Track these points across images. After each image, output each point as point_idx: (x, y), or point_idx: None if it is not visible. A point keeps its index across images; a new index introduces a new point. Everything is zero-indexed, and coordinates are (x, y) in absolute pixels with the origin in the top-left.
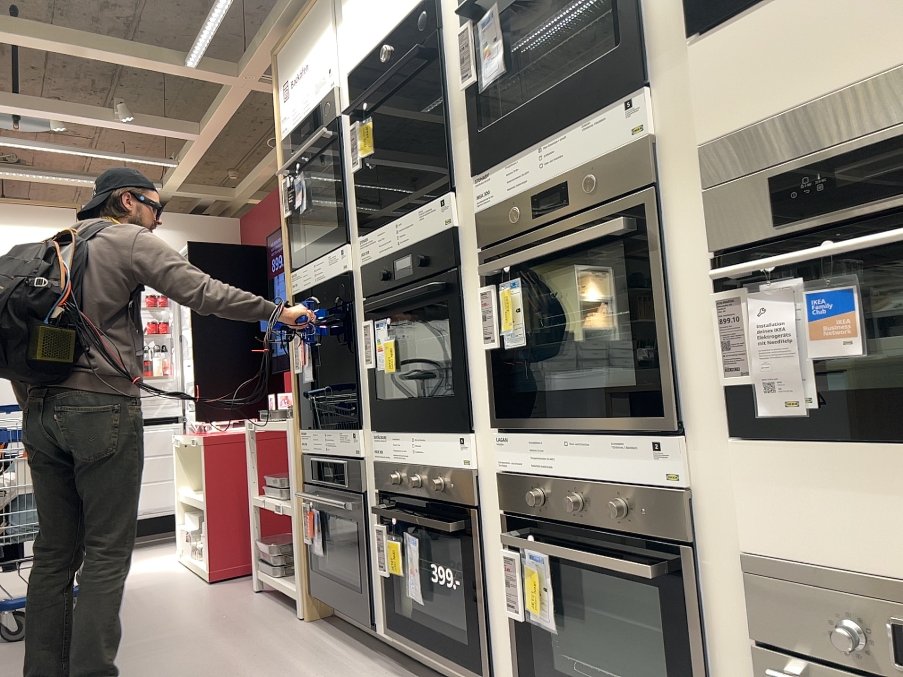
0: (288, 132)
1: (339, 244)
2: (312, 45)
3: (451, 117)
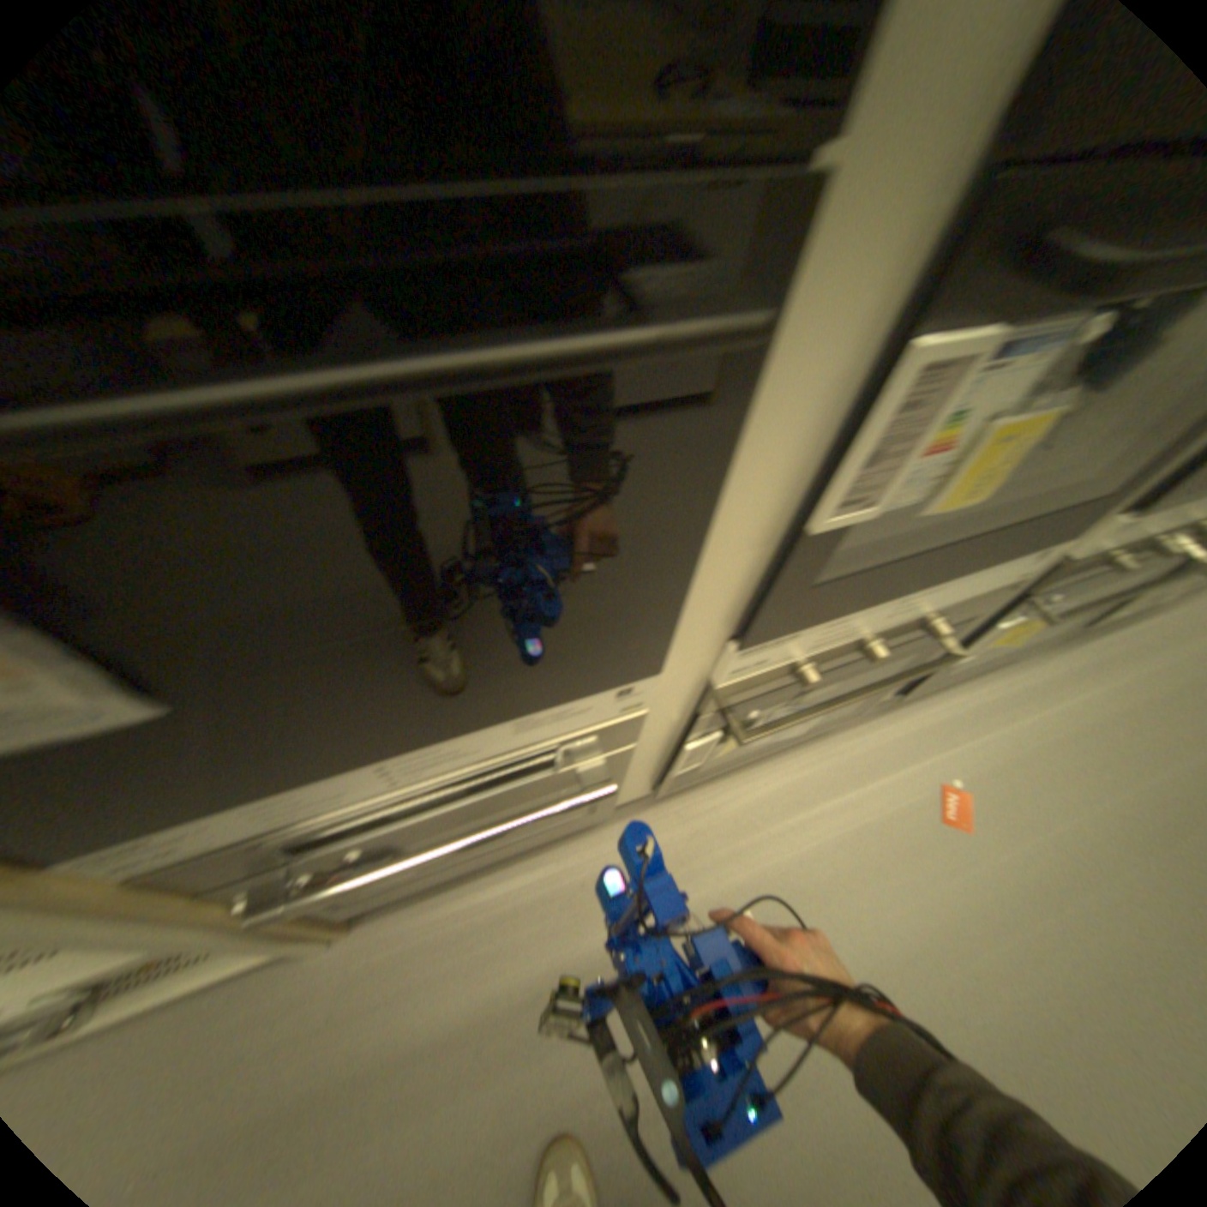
0: None
1: None
2: None
3: None
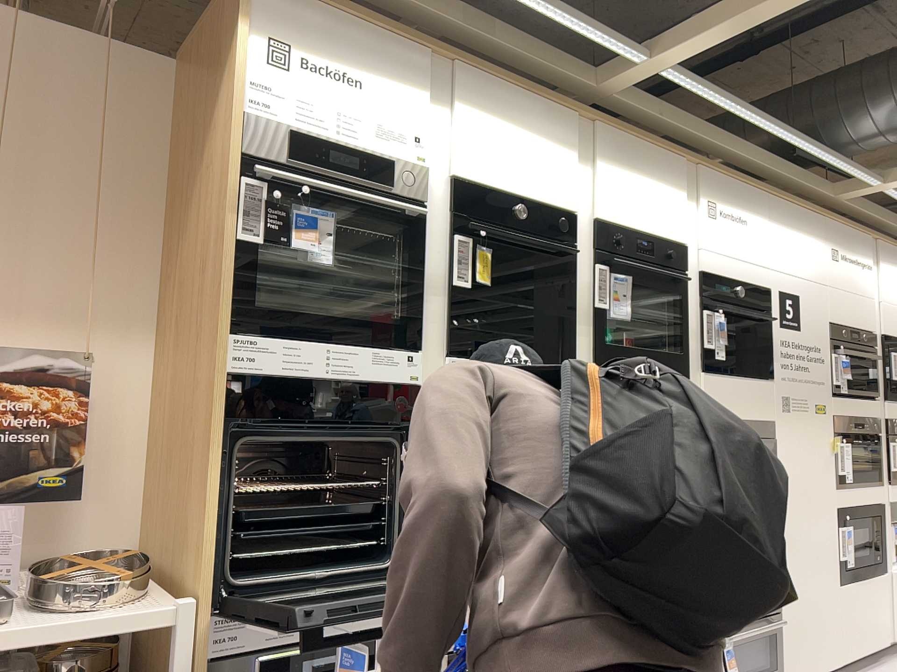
0: (278, 118)
1: (405, 349)
2: (382, 72)
3: (576, 313)
